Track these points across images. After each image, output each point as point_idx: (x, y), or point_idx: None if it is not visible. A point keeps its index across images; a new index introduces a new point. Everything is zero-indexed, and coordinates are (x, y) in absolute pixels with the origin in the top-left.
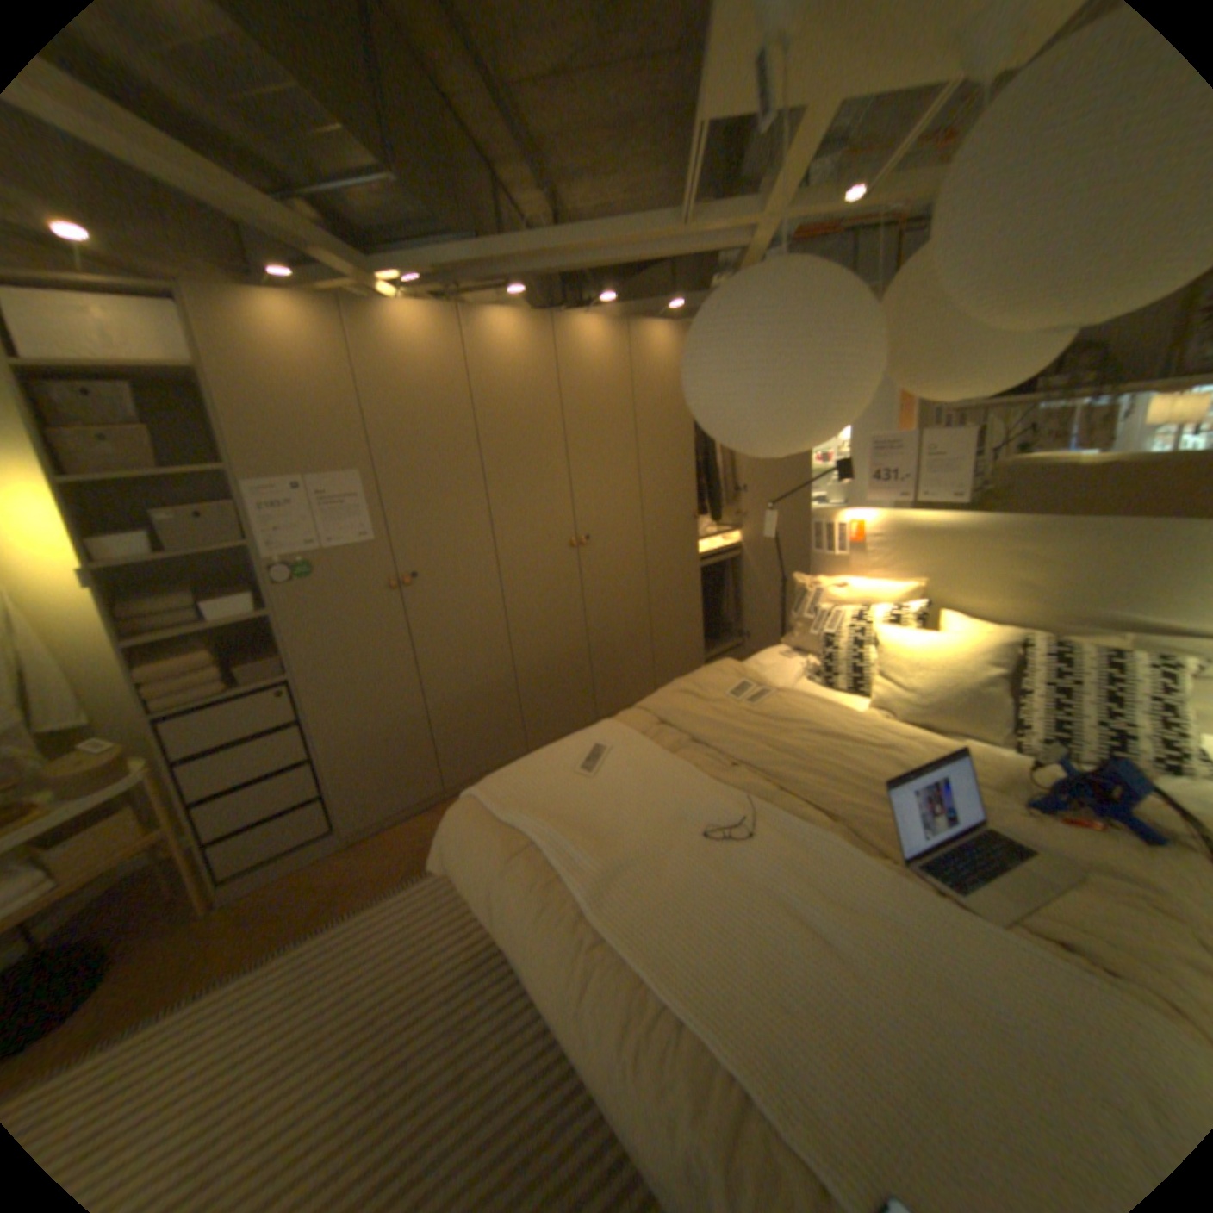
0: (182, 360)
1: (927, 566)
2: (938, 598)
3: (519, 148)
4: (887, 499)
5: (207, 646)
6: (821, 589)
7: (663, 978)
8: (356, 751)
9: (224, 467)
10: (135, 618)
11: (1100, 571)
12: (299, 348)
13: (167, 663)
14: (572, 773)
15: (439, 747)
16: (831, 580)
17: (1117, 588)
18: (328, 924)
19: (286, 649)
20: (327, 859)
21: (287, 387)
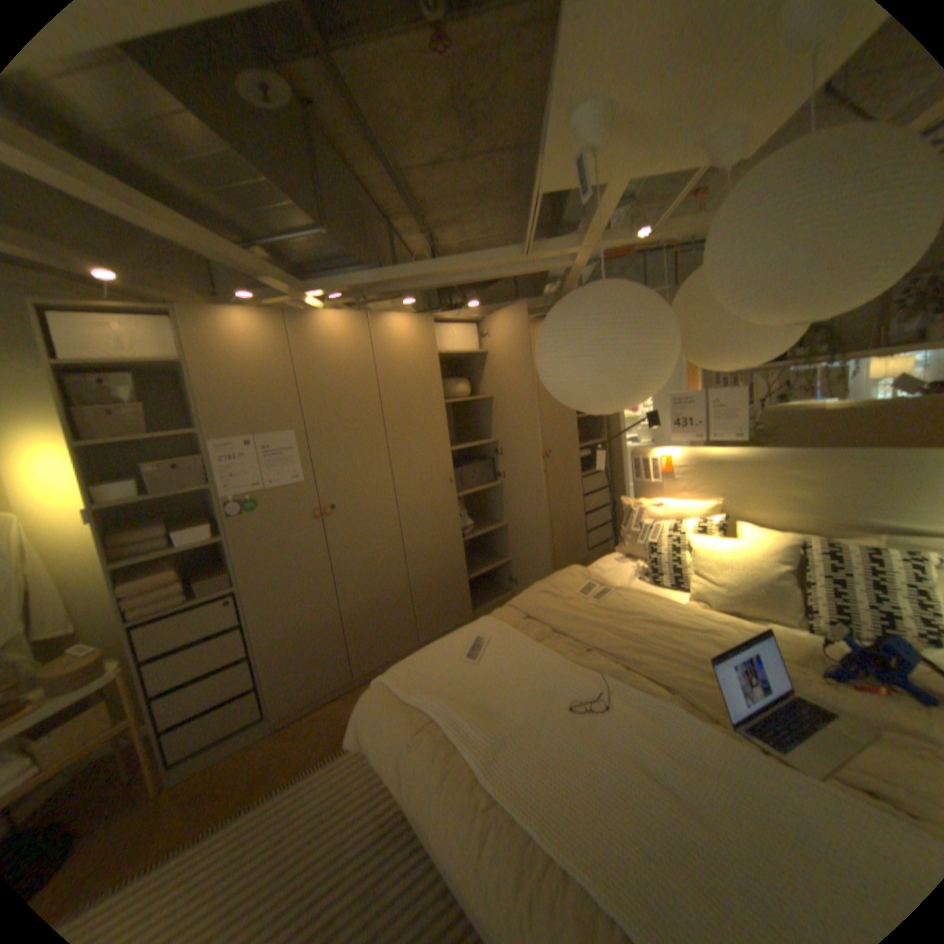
0: (169, 357)
1: (722, 489)
2: (733, 512)
3: (407, 208)
4: (686, 440)
5: (171, 568)
6: (643, 509)
7: (546, 834)
8: (283, 649)
9: (194, 431)
10: (119, 547)
11: (853, 489)
12: (253, 346)
13: (140, 582)
14: (459, 661)
15: (348, 644)
16: (650, 501)
17: (867, 501)
18: (258, 801)
19: (232, 568)
20: (256, 744)
21: (243, 373)
